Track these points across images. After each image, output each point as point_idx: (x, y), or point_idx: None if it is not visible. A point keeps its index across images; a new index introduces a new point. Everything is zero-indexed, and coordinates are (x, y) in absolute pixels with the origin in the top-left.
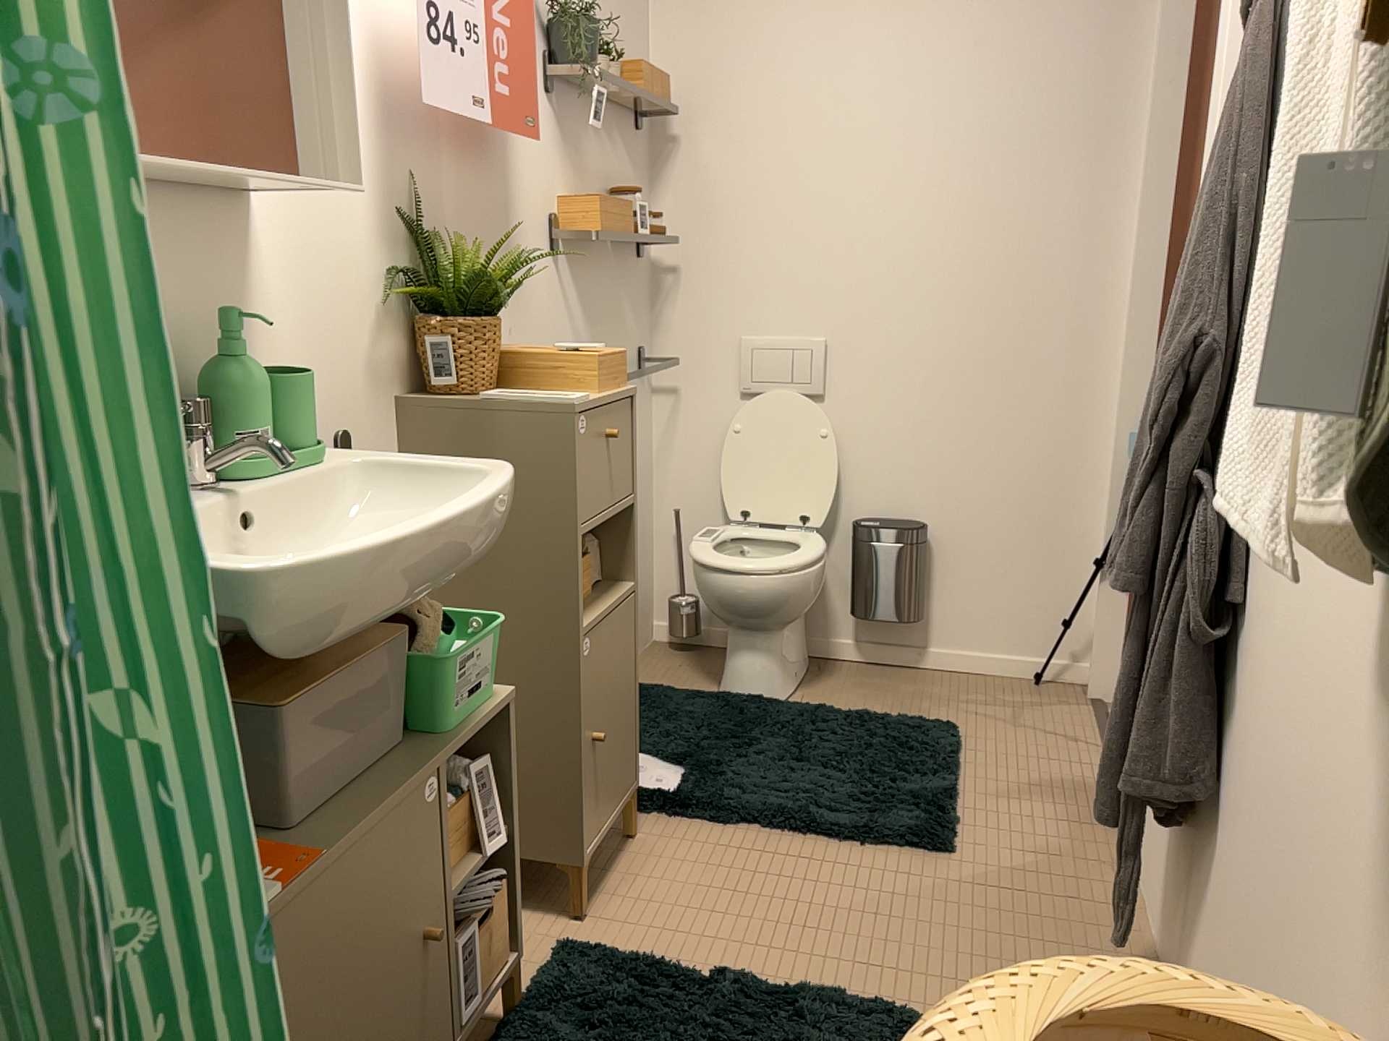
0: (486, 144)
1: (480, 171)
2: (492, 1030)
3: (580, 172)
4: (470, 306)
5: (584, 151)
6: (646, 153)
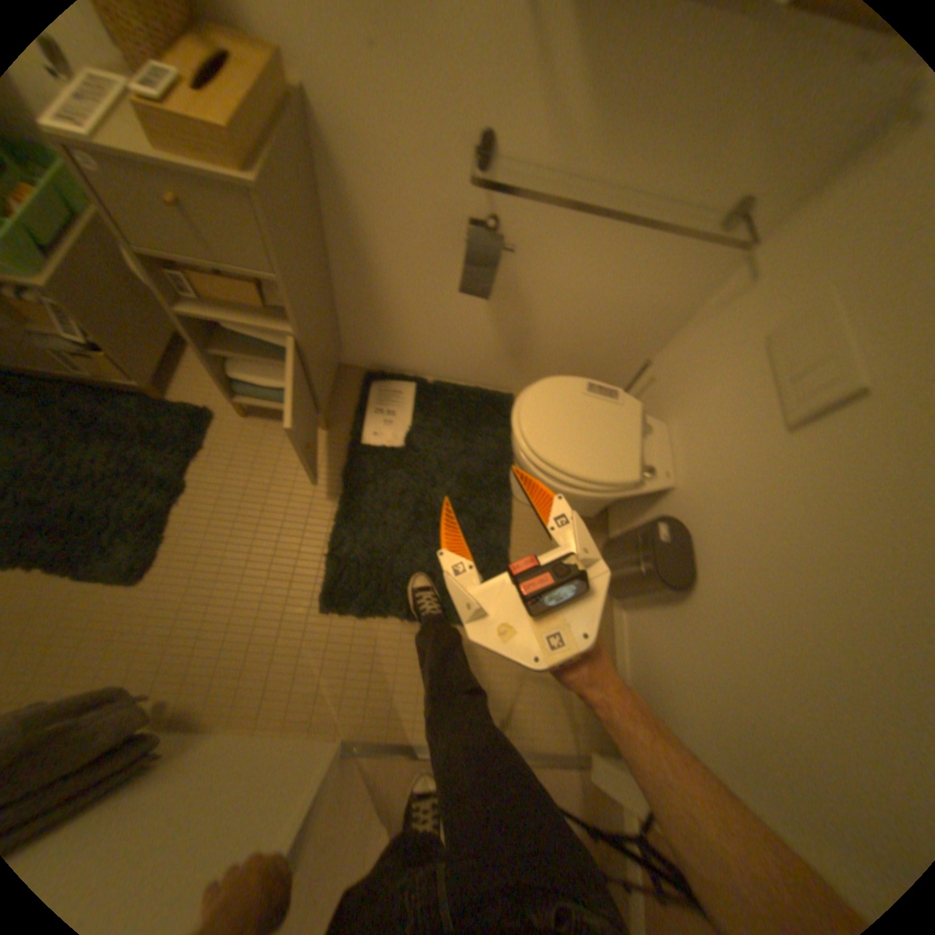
0: None
1: None
2: (149, 395)
3: None
4: None
5: None
6: None
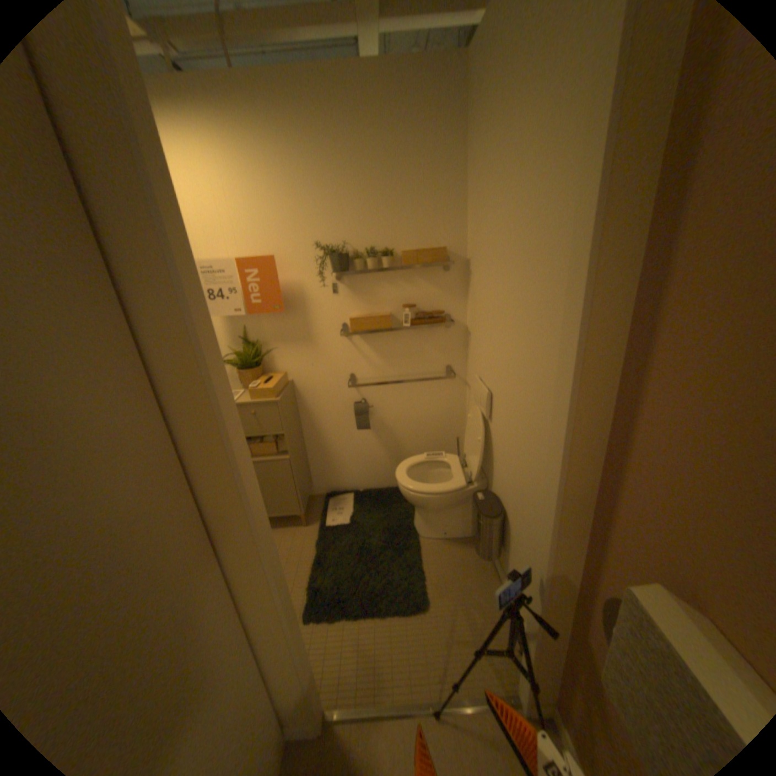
0: (286, 308)
1: (283, 317)
2: None
3: (370, 300)
4: (240, 366)
5: (374, 291)
6: (459, 275)
